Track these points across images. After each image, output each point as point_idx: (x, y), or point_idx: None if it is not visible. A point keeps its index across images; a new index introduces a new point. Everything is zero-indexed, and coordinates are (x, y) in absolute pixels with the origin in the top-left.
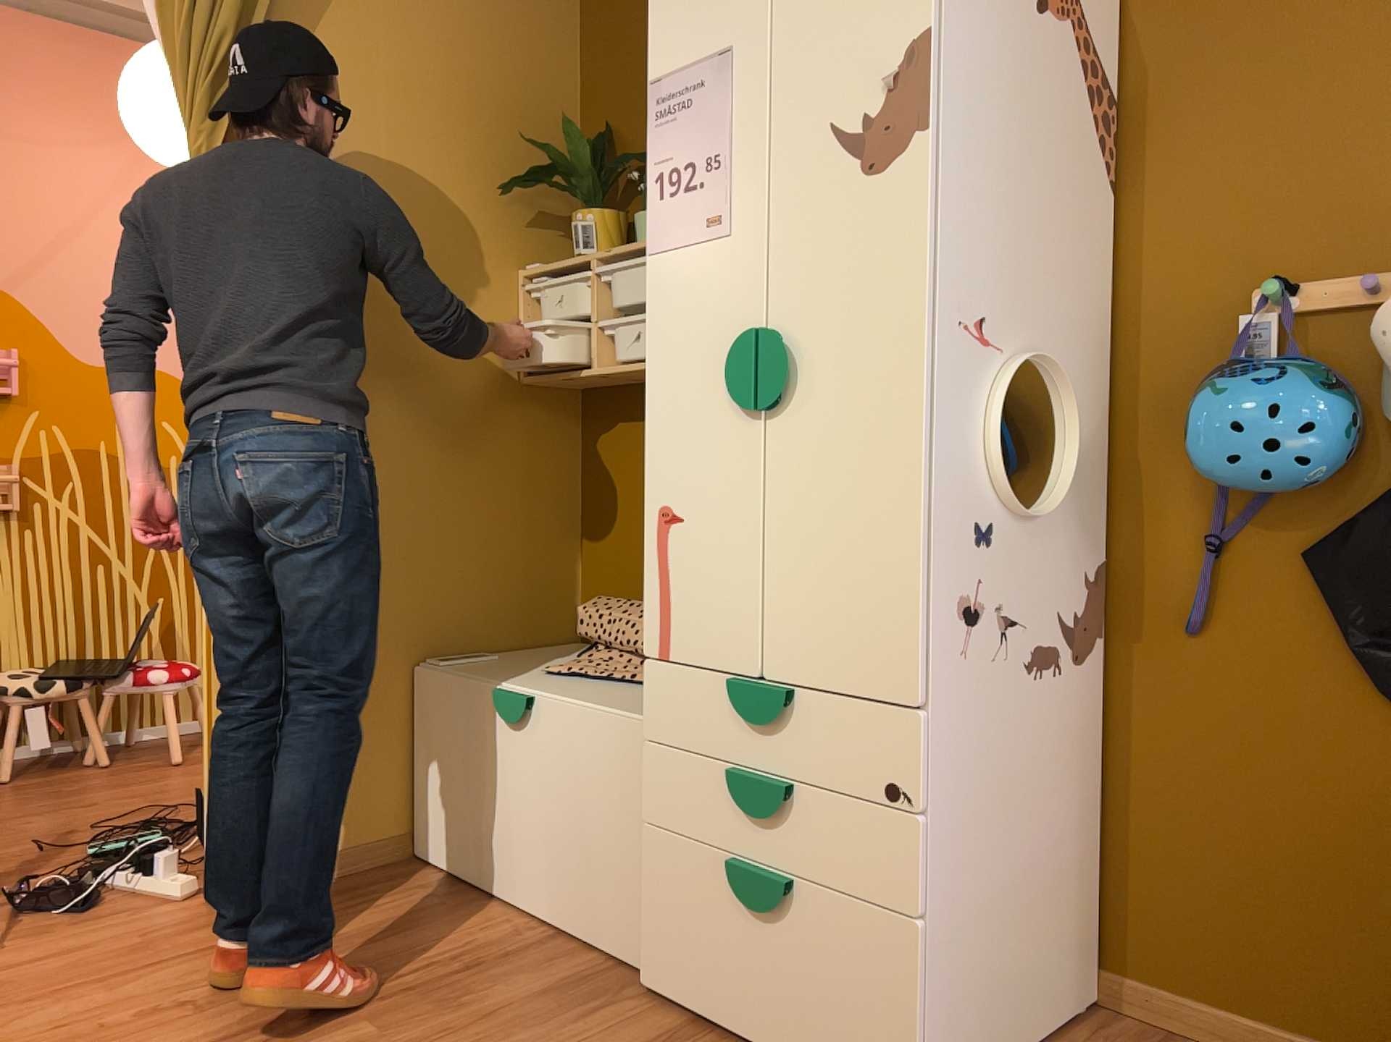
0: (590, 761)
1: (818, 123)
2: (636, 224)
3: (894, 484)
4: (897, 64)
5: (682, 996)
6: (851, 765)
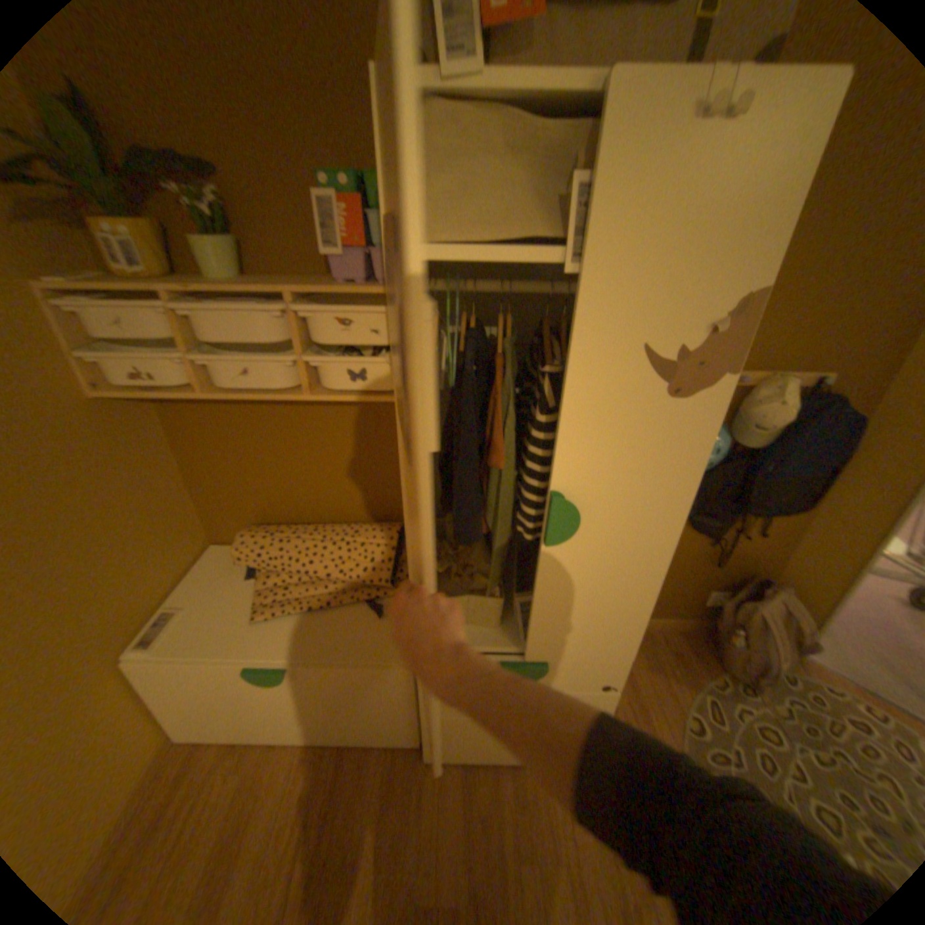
0: (355, 688)
1: (631, 338)
2: (197, 248)
3: (640, 580)
4: (729, 309)
5: (456, 761)
6: (581, 683)
